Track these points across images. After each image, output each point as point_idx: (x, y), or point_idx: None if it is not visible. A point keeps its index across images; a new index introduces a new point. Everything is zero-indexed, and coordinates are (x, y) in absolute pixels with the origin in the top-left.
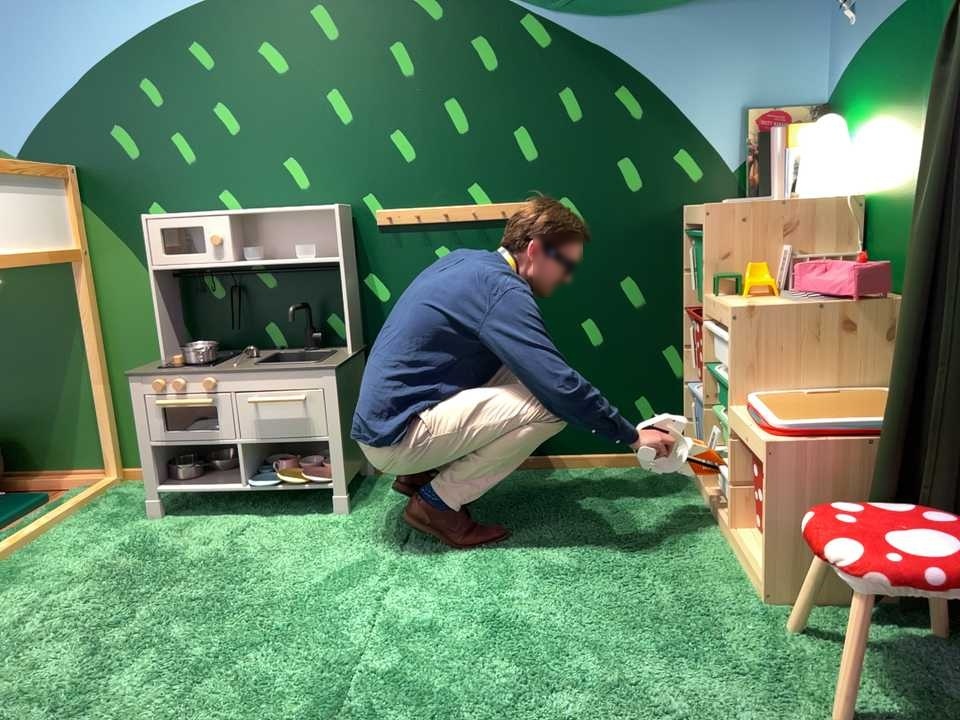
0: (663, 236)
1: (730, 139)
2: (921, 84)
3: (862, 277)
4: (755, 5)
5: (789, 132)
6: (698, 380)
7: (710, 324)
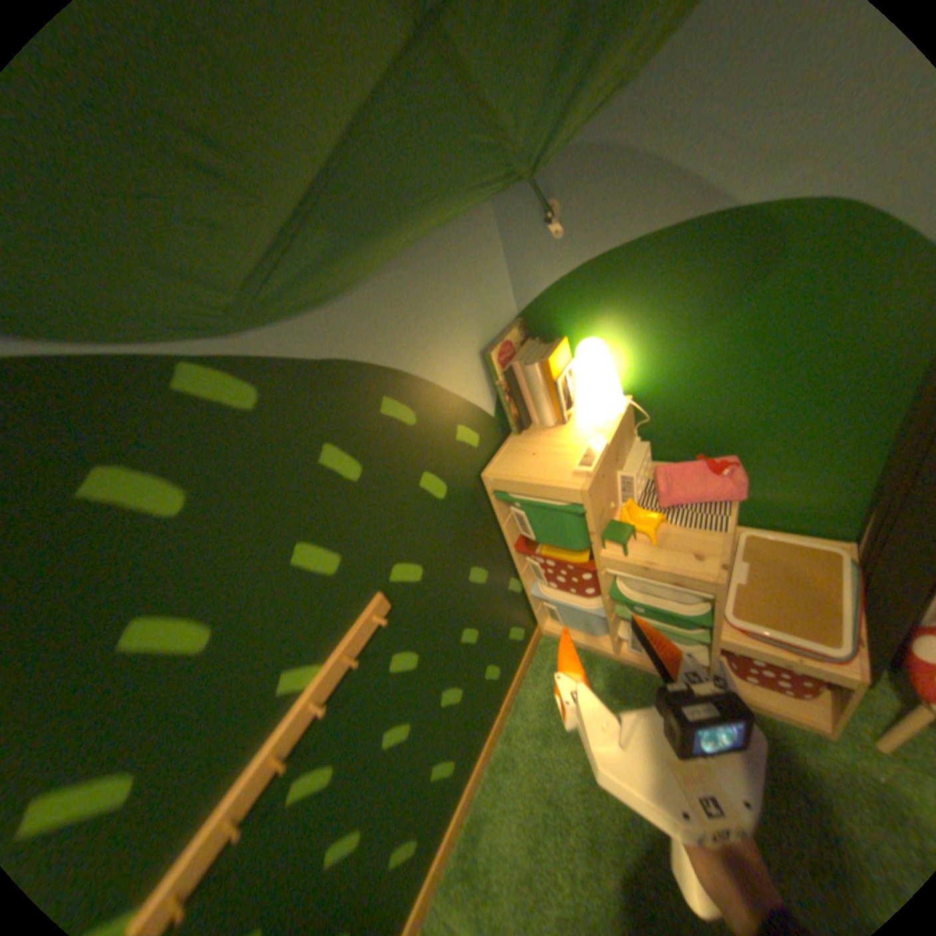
0: (478, 512)
1: (484, 387)
2: (732, 305)
3: (749, 483)
4: (452, 230)
5: (549, 364)
6: (575, 597)
7: (605, 568)
